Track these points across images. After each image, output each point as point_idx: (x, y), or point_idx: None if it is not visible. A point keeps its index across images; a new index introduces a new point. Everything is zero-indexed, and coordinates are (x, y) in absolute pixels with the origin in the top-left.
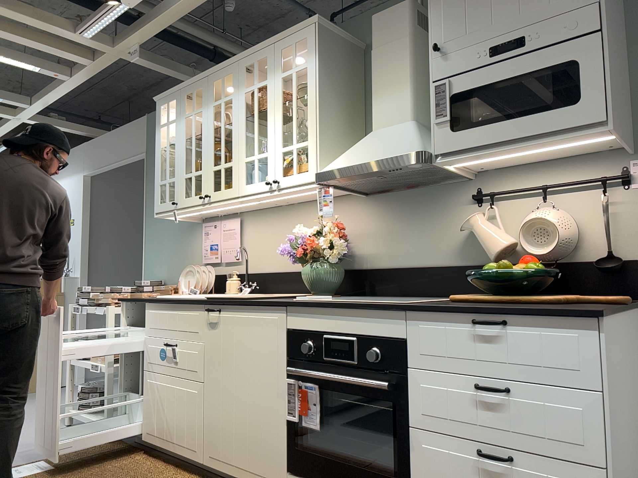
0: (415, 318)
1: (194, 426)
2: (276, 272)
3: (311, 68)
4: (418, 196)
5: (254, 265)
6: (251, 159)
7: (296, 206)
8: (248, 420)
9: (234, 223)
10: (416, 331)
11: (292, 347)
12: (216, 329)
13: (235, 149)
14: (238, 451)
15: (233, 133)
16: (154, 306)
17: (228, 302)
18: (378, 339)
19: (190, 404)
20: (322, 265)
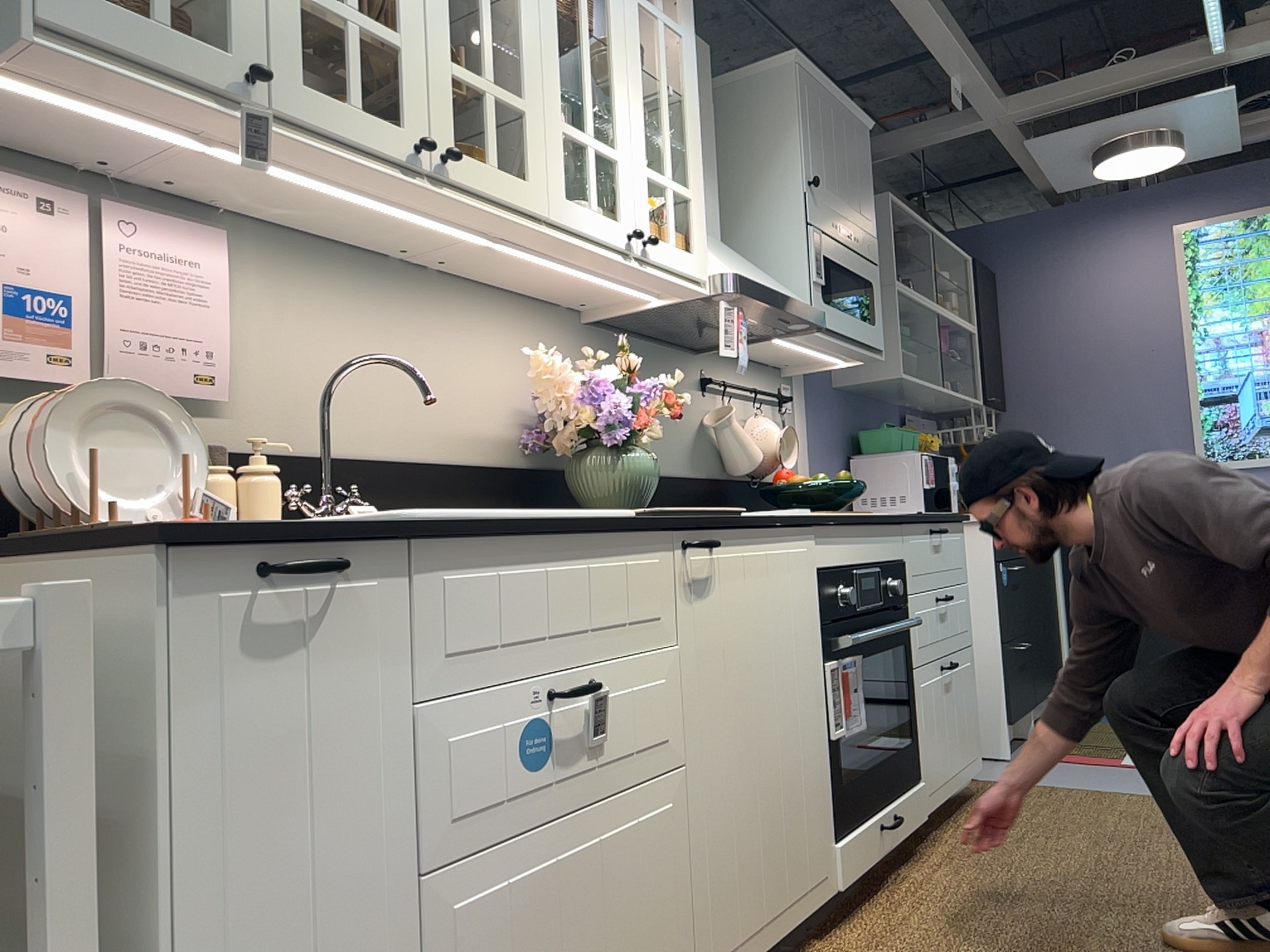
0: (908, 531)
1: (670, 915)
2: (382, 461)
3: (692, 49)
4: (652, 356)
5: (287, 426)
6: (583, 142)
7: (437, 282)
8: (782, 788)
9: (202, 242)
10: (910, 548)
11: (826, 600)
12: (708, 596)
13: (536, 74)
14: (770, 877)
15: (524, 18)
16: (466, 554)
17: (735, 519)
18: (878, 566)
19: (655, 859)
20: (649, 453)
